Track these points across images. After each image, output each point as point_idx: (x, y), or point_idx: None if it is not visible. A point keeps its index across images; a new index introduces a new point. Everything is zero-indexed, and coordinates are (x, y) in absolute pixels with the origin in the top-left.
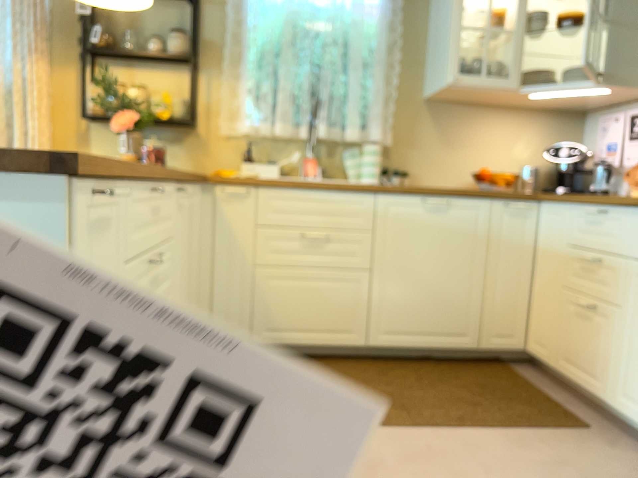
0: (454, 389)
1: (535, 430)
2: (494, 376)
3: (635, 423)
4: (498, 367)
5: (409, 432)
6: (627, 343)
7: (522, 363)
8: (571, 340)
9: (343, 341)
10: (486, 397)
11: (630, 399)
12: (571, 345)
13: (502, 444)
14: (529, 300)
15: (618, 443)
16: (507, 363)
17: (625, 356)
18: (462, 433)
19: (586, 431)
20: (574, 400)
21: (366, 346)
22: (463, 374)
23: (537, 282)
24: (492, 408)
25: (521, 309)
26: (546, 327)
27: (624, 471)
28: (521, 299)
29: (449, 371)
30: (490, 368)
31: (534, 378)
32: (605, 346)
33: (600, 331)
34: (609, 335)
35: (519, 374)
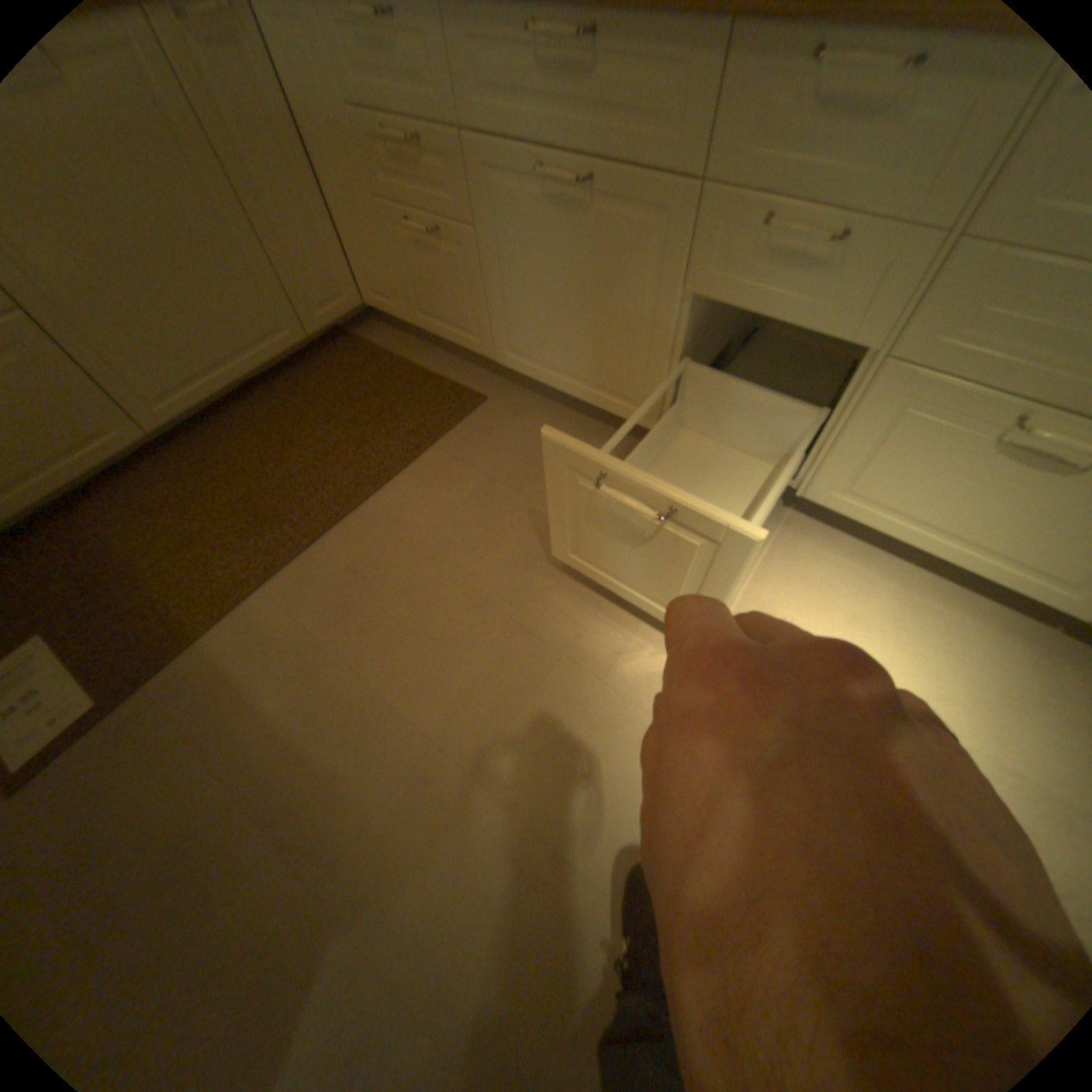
0: (316, 428)
1: (436, 439)
2: (347, 369)
3: (523, 375)
4: (342, 348)
5: (309, 552)
6: (489, 279)
7: (363, 319)
8: (415, 282)
9: (99, 453)
10: (359, 416)
11: (511, 349)
12: (417, 289)
13: (415, 489)
14: (327, 225)
15: (512, 402)
16: (347, 332)
17: (492, 297)
18: (367, 503)
19: (479, 403)
20: (445, 355)
21: (145, 433)
22: (310, 391)
23: (324, 190)
24: (375, 434)
25: (324, 246)
26: (372, 266)
27: (534, 442)
28: (317, 230)
29: (289, 396)
30: (333, 355)
31: (389, 342)
32: (461, 286)
33: (449, 265)
34: (463, 269)
35: (371, 346)
